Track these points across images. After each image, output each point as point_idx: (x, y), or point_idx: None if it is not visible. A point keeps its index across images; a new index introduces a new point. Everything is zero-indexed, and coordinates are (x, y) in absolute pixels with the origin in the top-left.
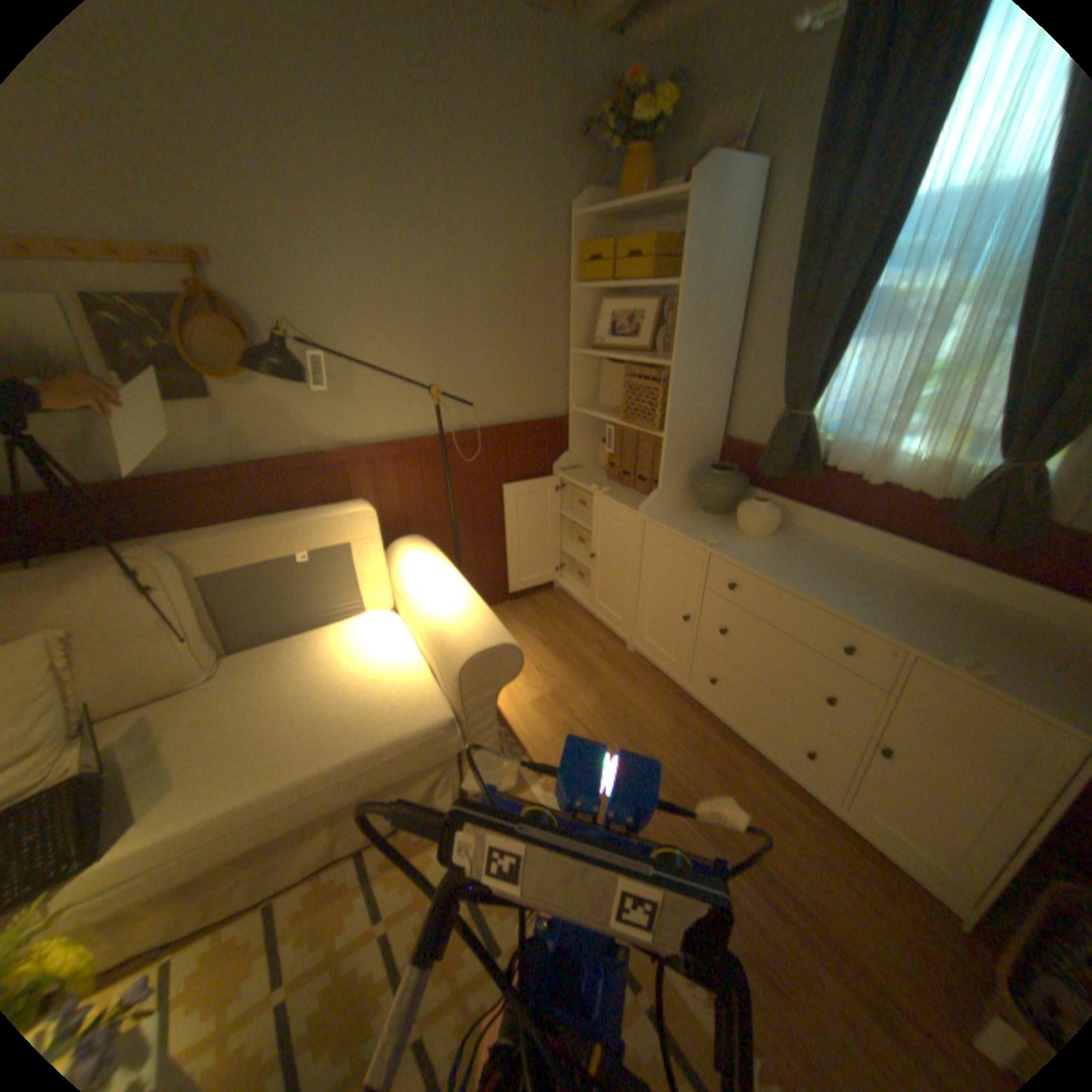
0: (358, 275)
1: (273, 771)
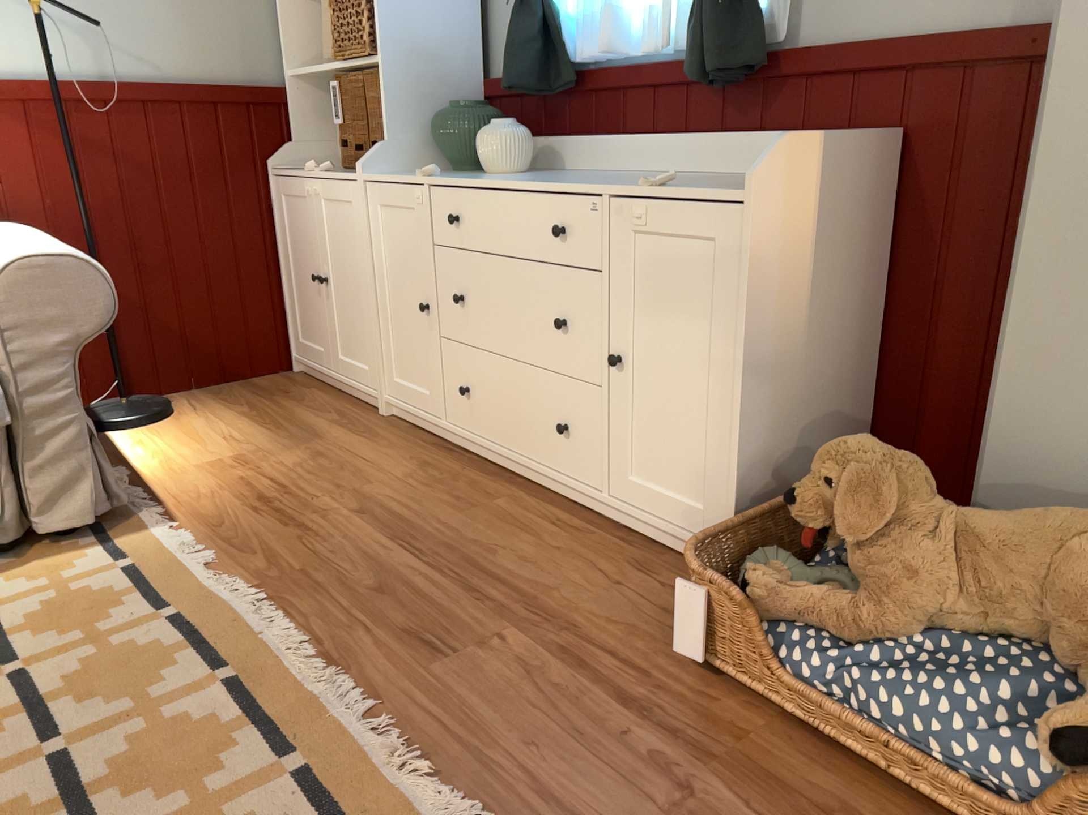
0: None
1: None
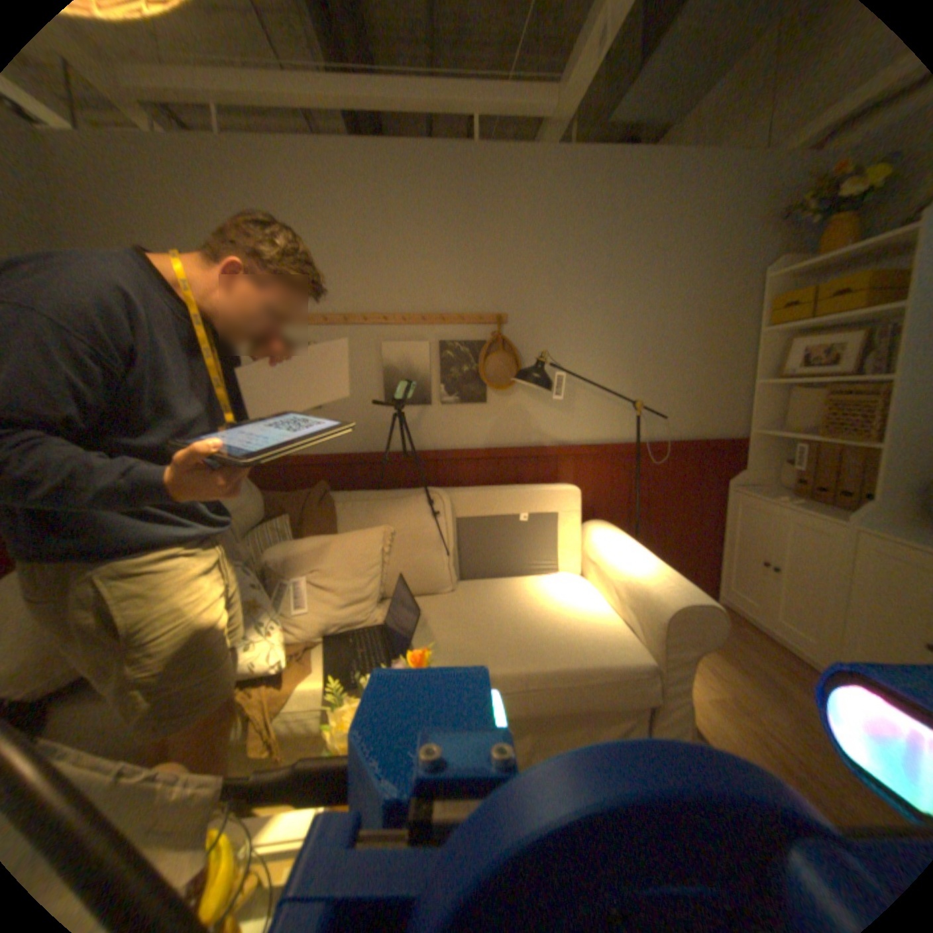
0: (591, 326)
1: (508, 660)
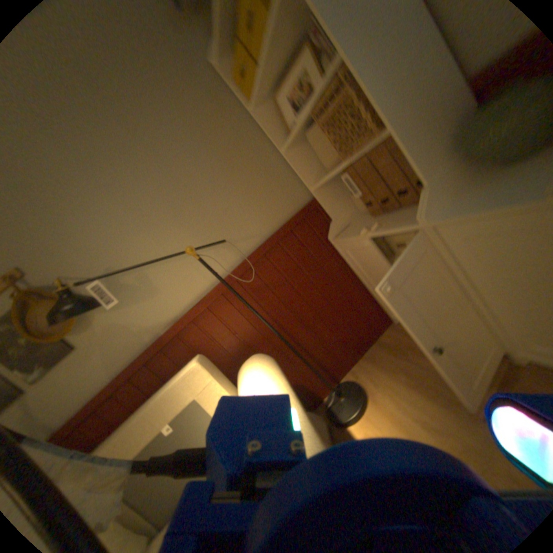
0: (107, 214)
1: None
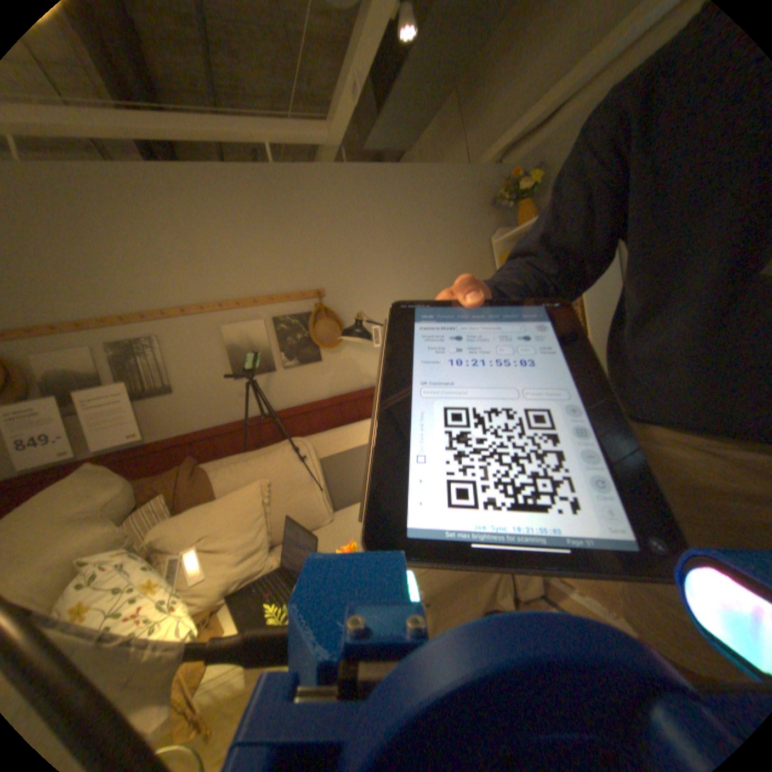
0: (388, 290)
1: None
